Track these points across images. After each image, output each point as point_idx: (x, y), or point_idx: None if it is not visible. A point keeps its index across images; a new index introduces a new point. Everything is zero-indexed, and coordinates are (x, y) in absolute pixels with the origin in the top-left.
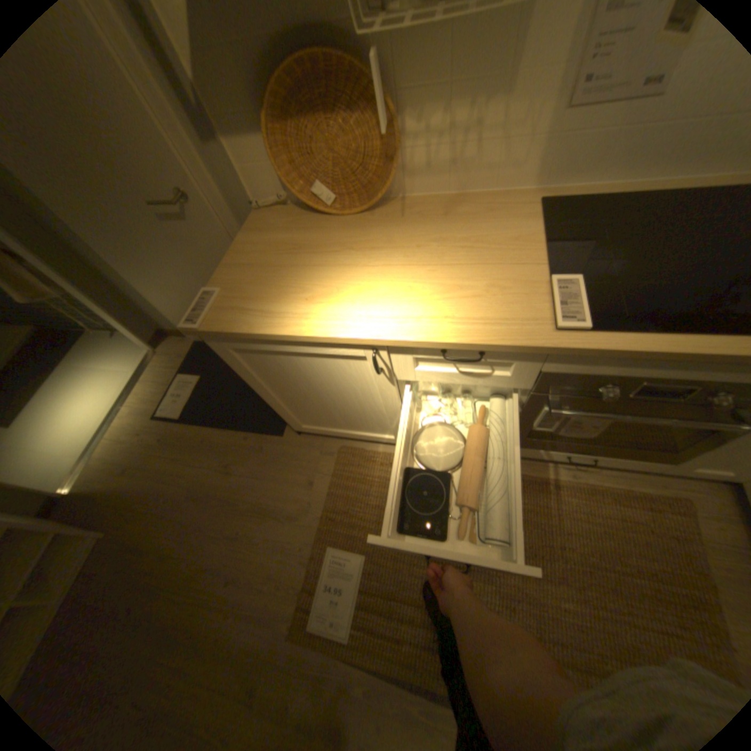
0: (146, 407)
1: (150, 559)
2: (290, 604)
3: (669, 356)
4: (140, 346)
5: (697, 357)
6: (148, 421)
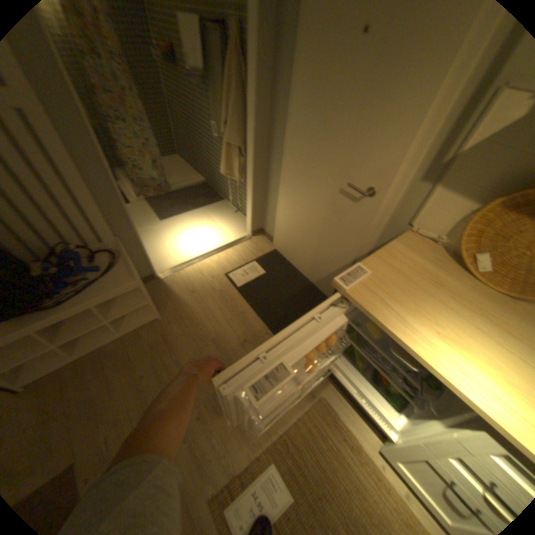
0: (229, 266)
1: (173, 358)
2: (226, 479)
3: None
4: (248, 230)
5: None
6: (225, 275)
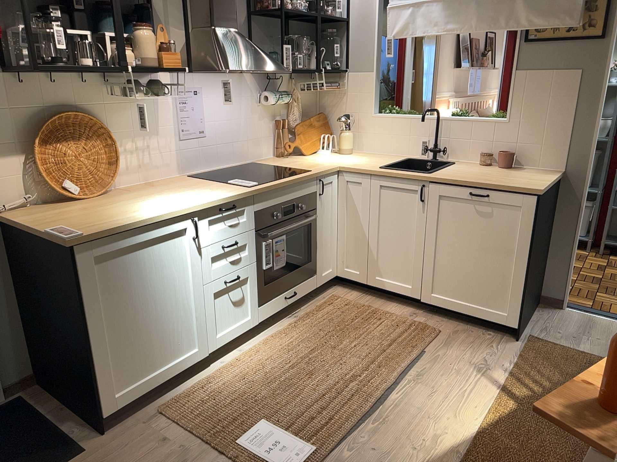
0: None
1: None
2: None
3: (282, 187)
4: None
5: (287, 184)
6: None
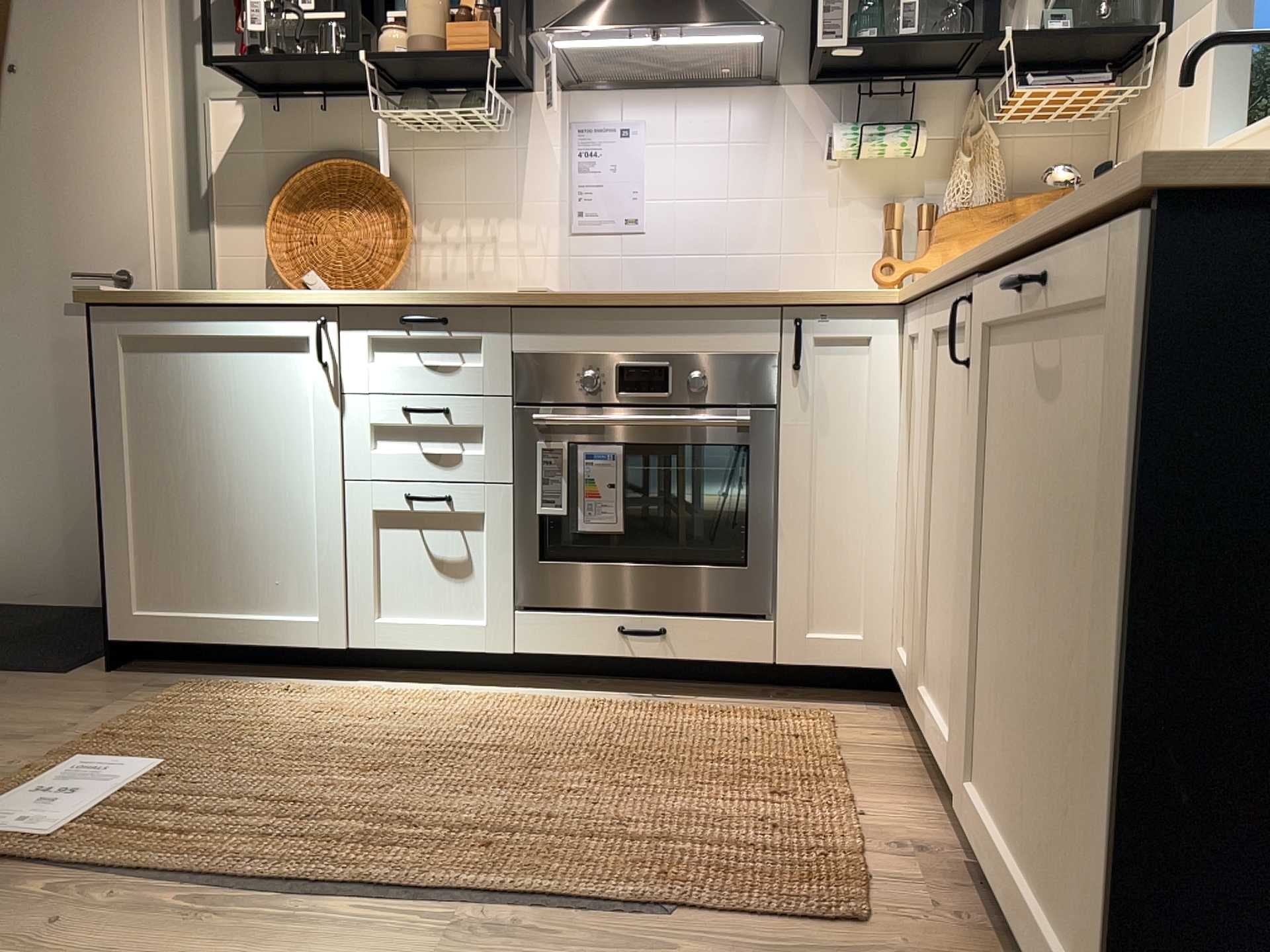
0: None
1: None
2: None
3: (616, 308)
4: None
5: (636, 304)
6: None
